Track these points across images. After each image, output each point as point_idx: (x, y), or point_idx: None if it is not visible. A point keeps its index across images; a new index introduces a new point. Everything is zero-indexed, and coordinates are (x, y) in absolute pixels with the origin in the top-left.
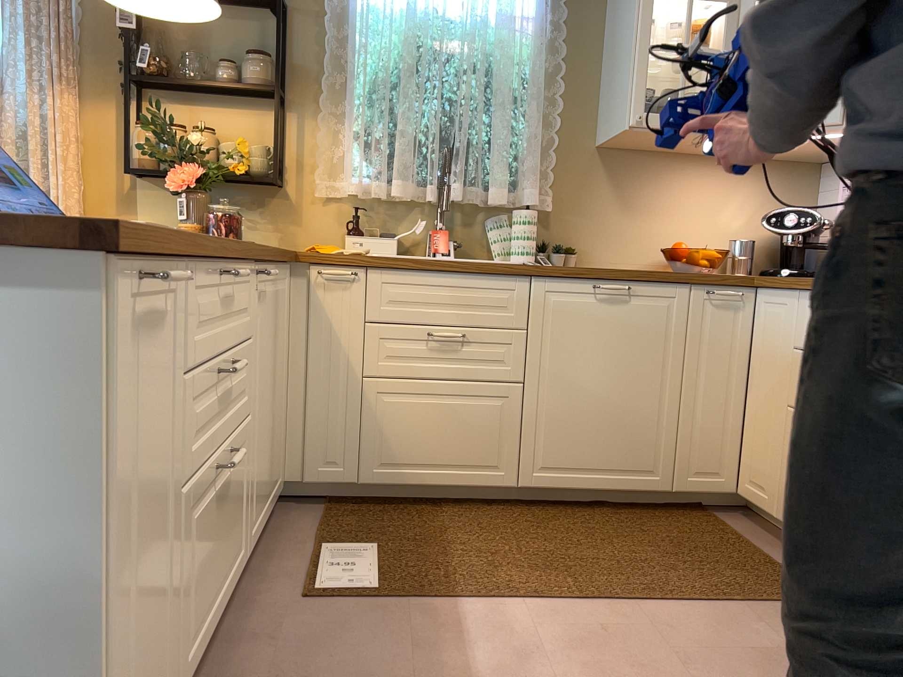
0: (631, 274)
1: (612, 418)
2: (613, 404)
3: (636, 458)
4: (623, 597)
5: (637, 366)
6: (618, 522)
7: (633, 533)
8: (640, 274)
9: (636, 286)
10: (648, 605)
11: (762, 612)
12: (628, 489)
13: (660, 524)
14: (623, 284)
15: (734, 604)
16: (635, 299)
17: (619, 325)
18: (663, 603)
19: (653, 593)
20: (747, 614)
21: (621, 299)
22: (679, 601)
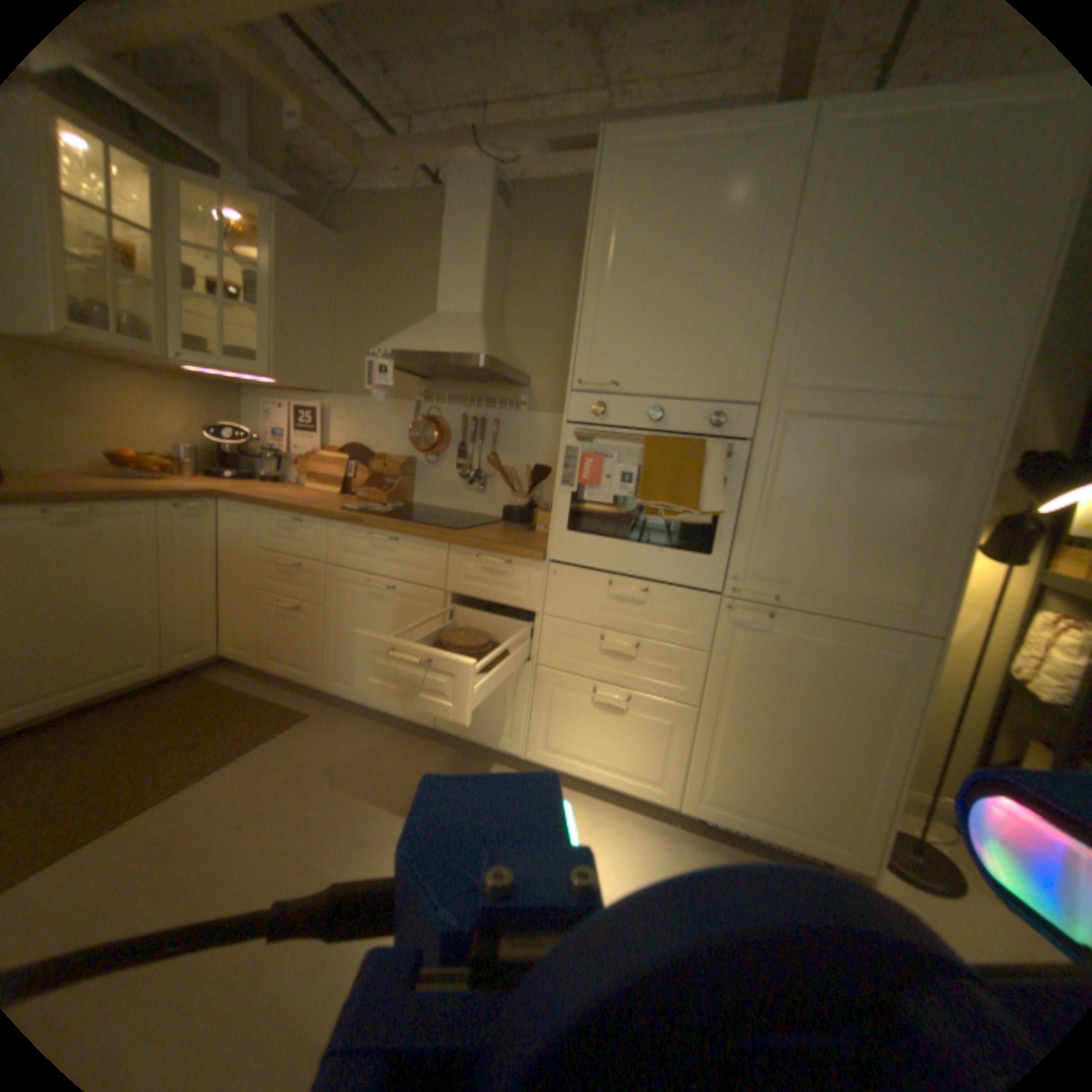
0: (87, 496)
1: (84, 635)
2: (83, 623)
3: (118, 661)
4: (156, 800)
5: (107, 581)
6: (110, 725)
7: (133, 729)
8: (97, 496)
9: (94, 507)
10: (182, 794)
11: (270, 748)
12: (113, 691)
13: (156, 708)
14: (77, 506)
15: (249, 752)
16: (94, 520)
17: (79, 547)
18: (195, 784)
19: (181, 780)
20: (262, 755)
21: (77, 521)
22: (207, 774)
